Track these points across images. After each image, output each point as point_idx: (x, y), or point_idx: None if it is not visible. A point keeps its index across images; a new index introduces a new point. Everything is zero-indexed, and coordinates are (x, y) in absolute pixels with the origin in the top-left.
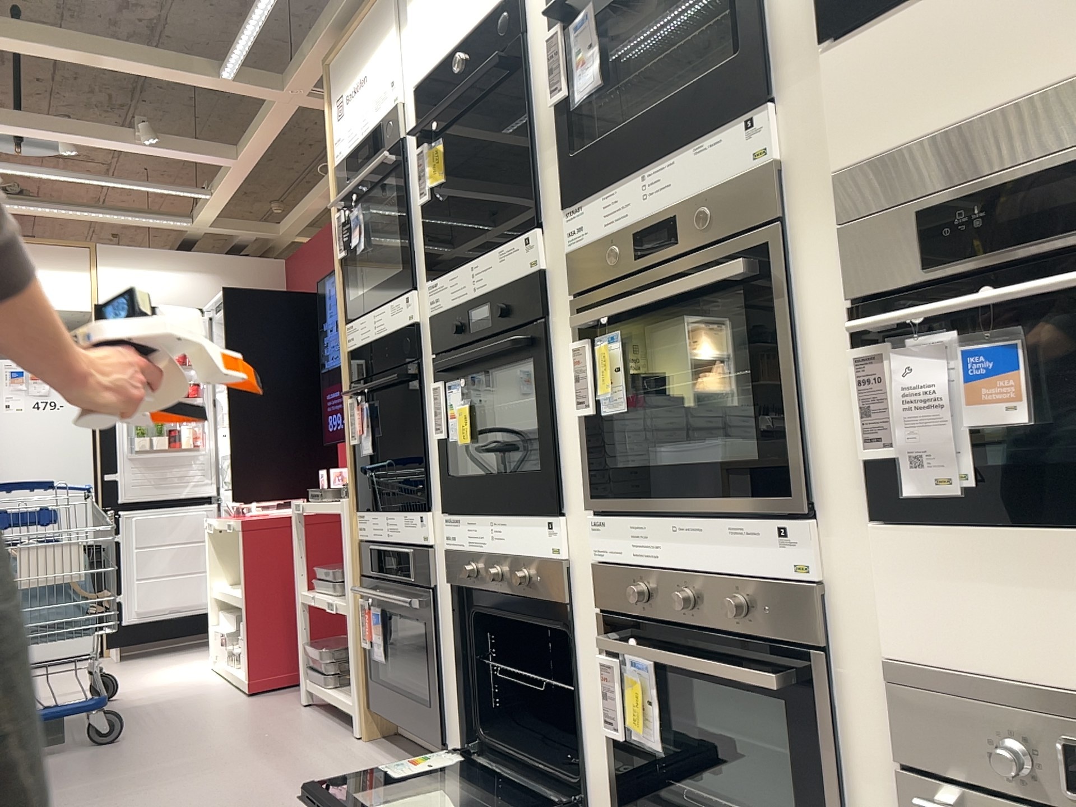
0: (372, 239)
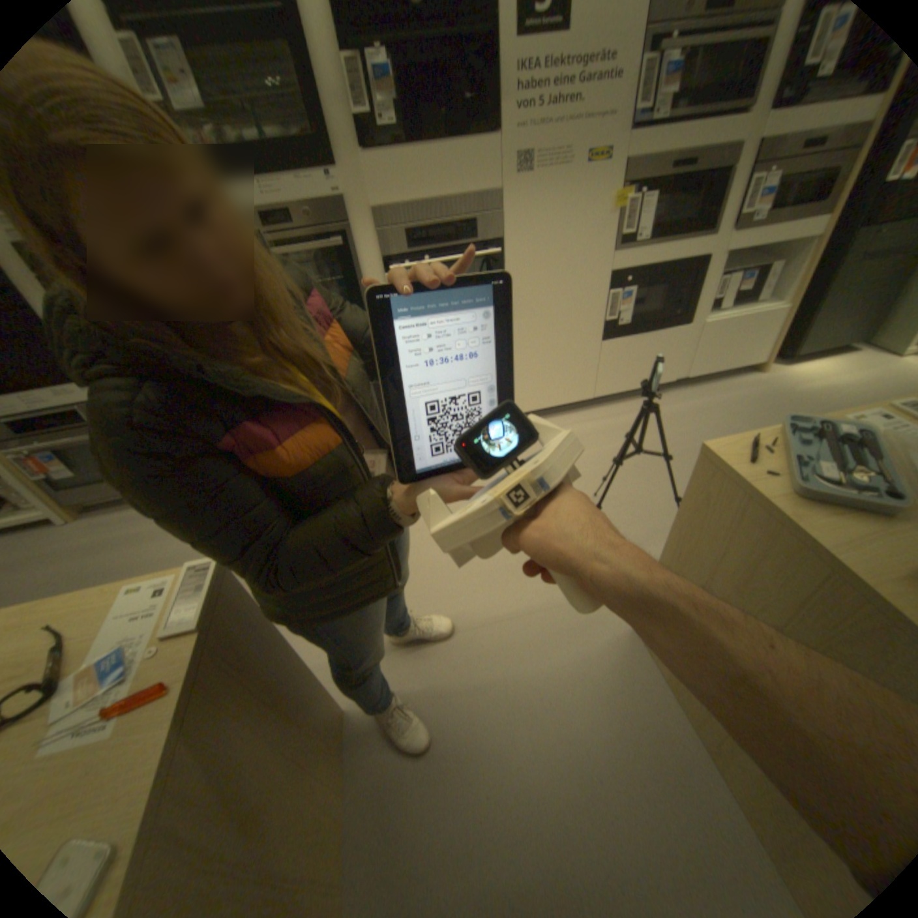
0: None
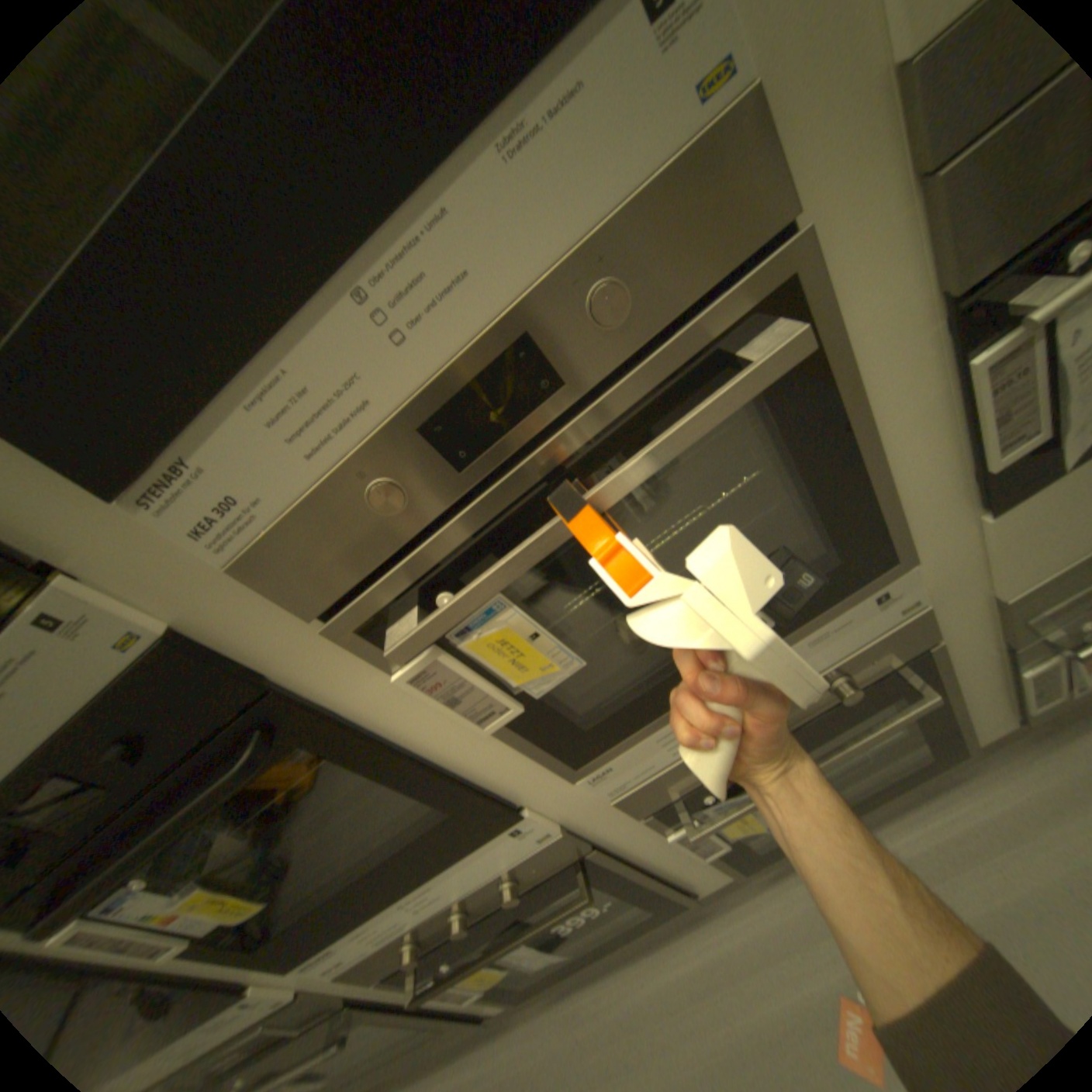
0: None
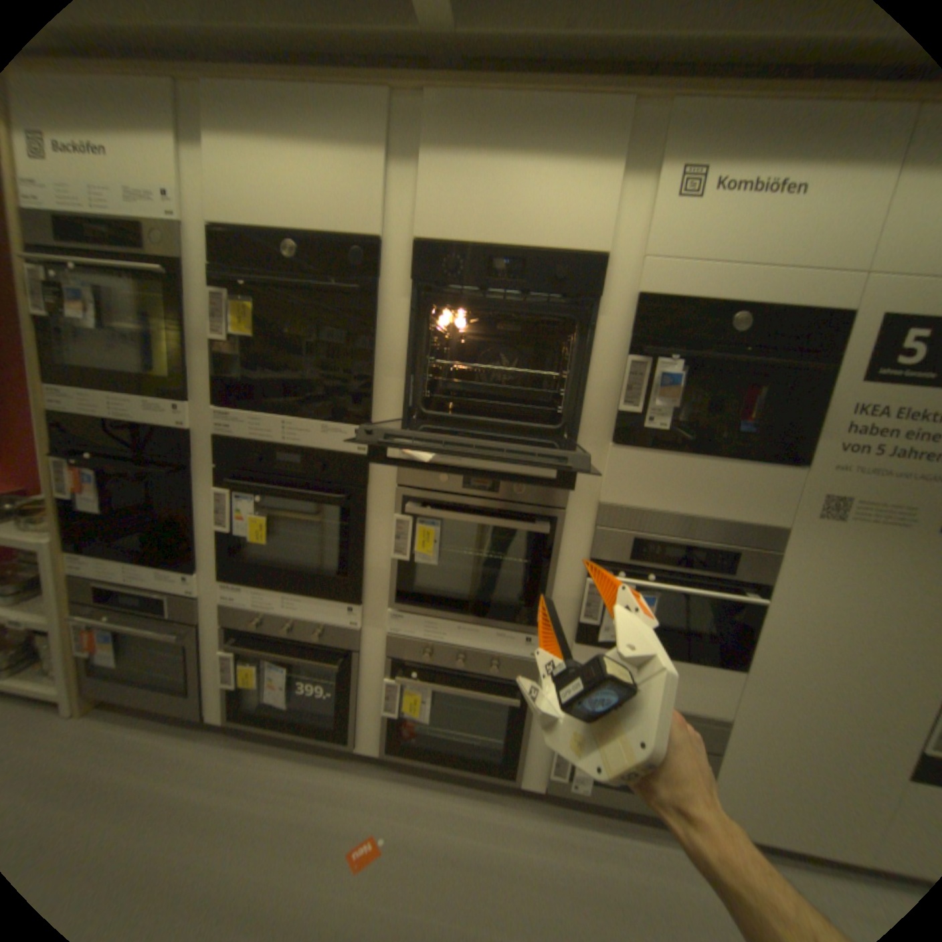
0: (102, 320)
